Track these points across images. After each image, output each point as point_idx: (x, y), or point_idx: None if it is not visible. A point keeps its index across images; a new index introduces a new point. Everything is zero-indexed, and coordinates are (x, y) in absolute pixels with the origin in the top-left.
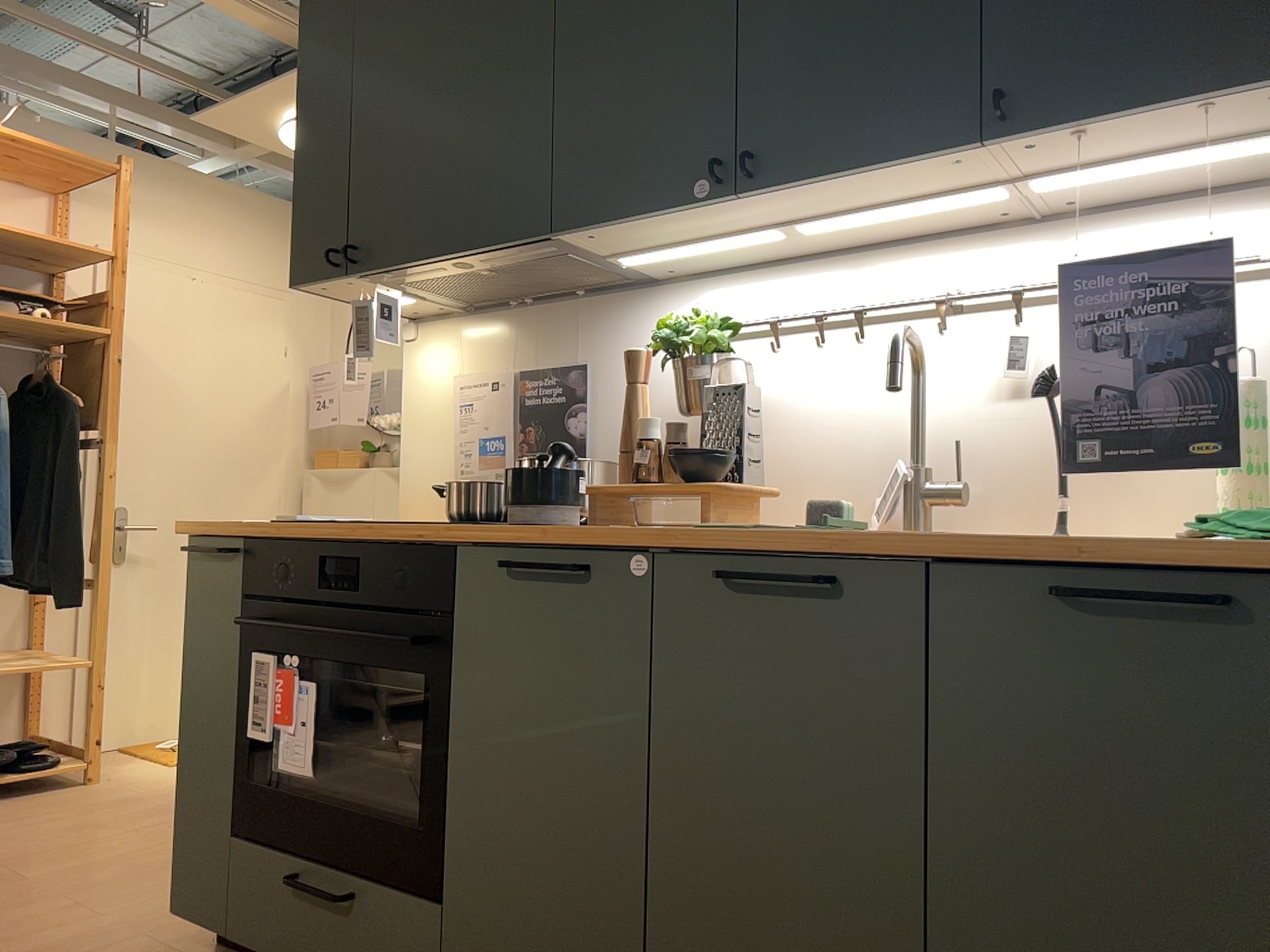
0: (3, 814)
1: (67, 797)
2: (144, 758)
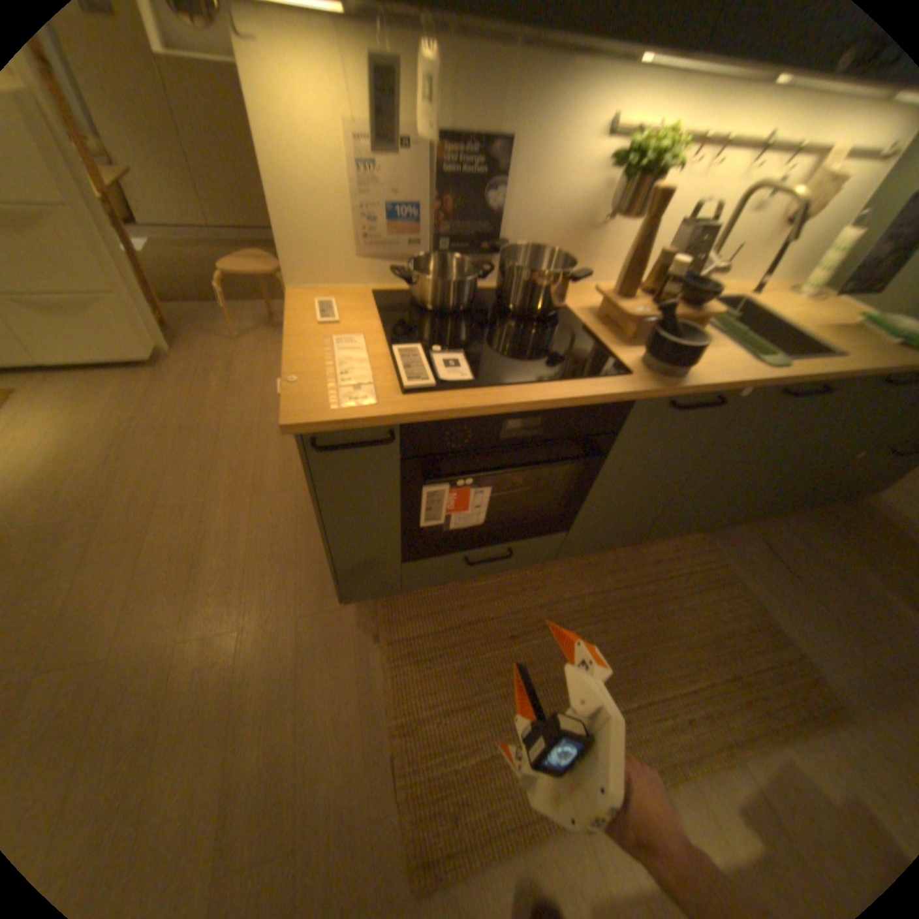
0: None
1: None
2: None
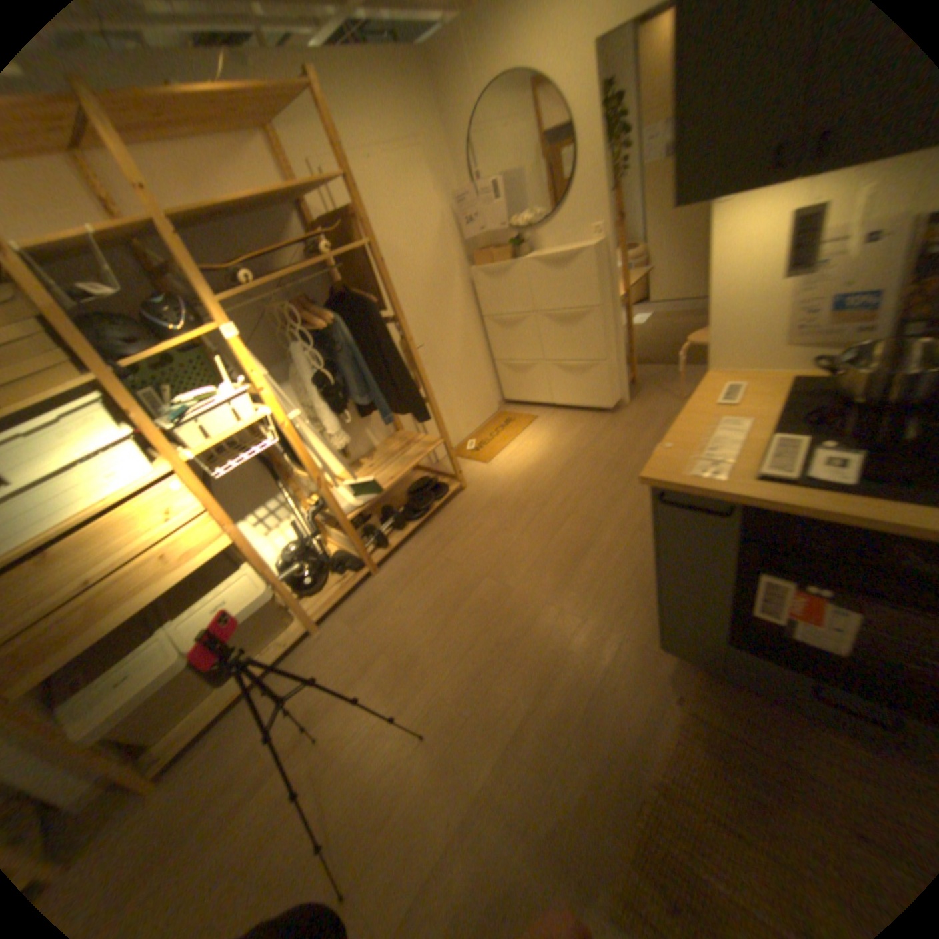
0: (450, 527)
1: (464, 504)
2: (468, 460)
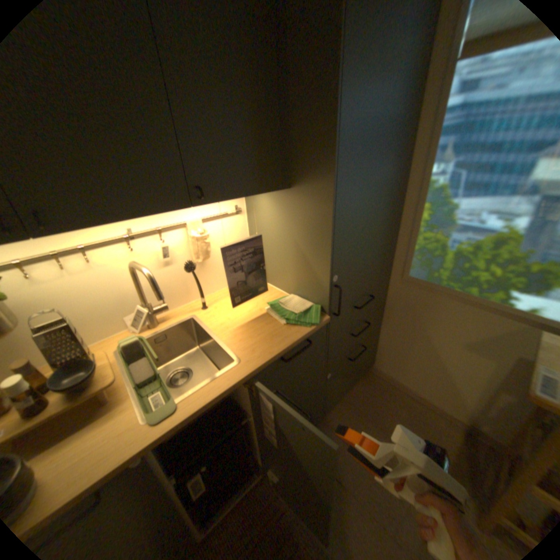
0: None
1: None
2: None
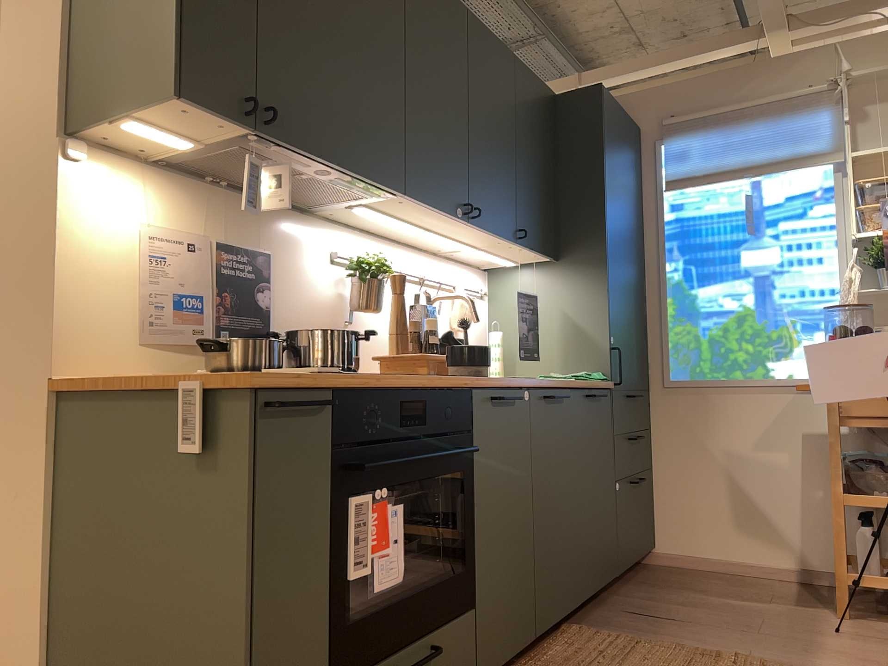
0: None
1: None
2: None
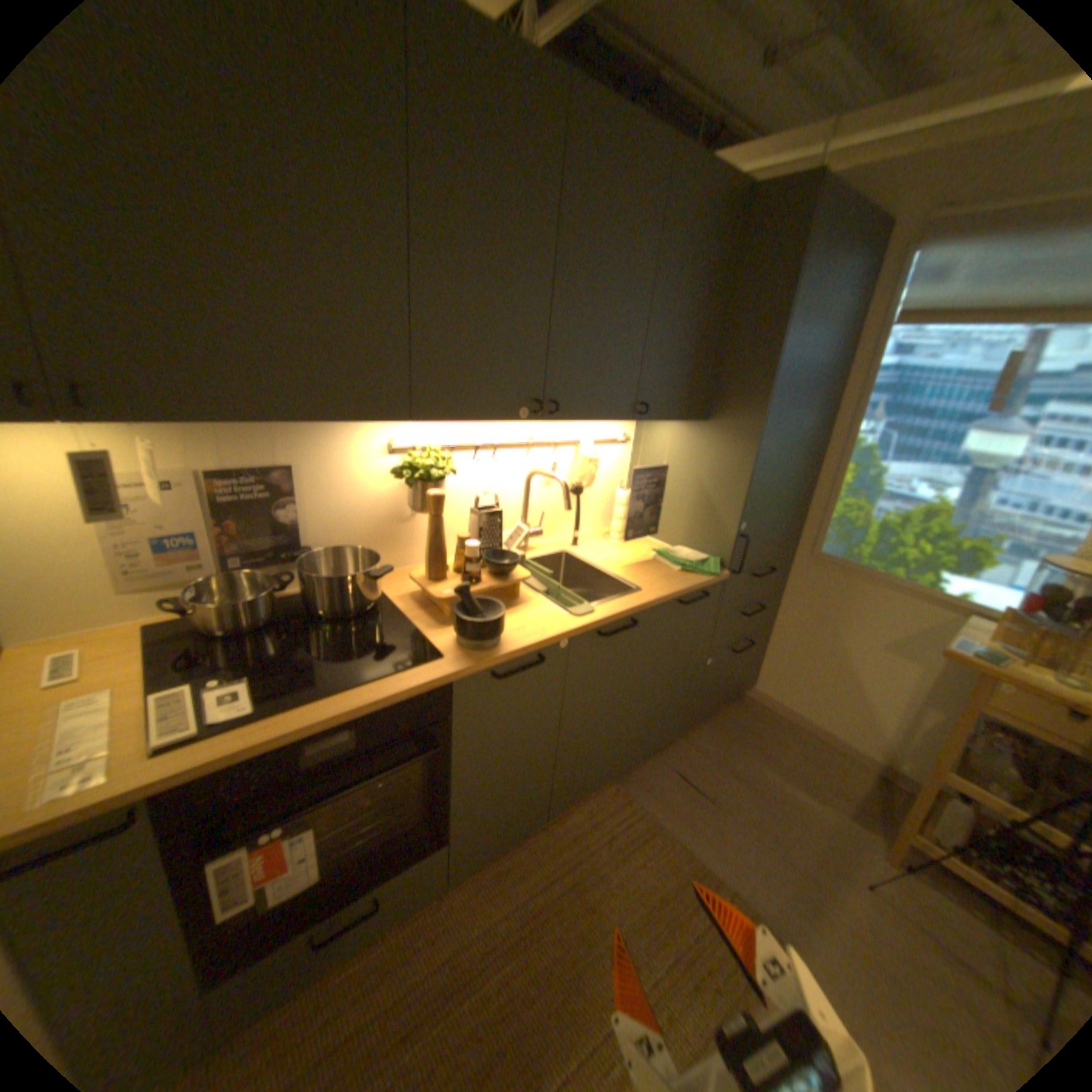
0: None
1: None
2: None
